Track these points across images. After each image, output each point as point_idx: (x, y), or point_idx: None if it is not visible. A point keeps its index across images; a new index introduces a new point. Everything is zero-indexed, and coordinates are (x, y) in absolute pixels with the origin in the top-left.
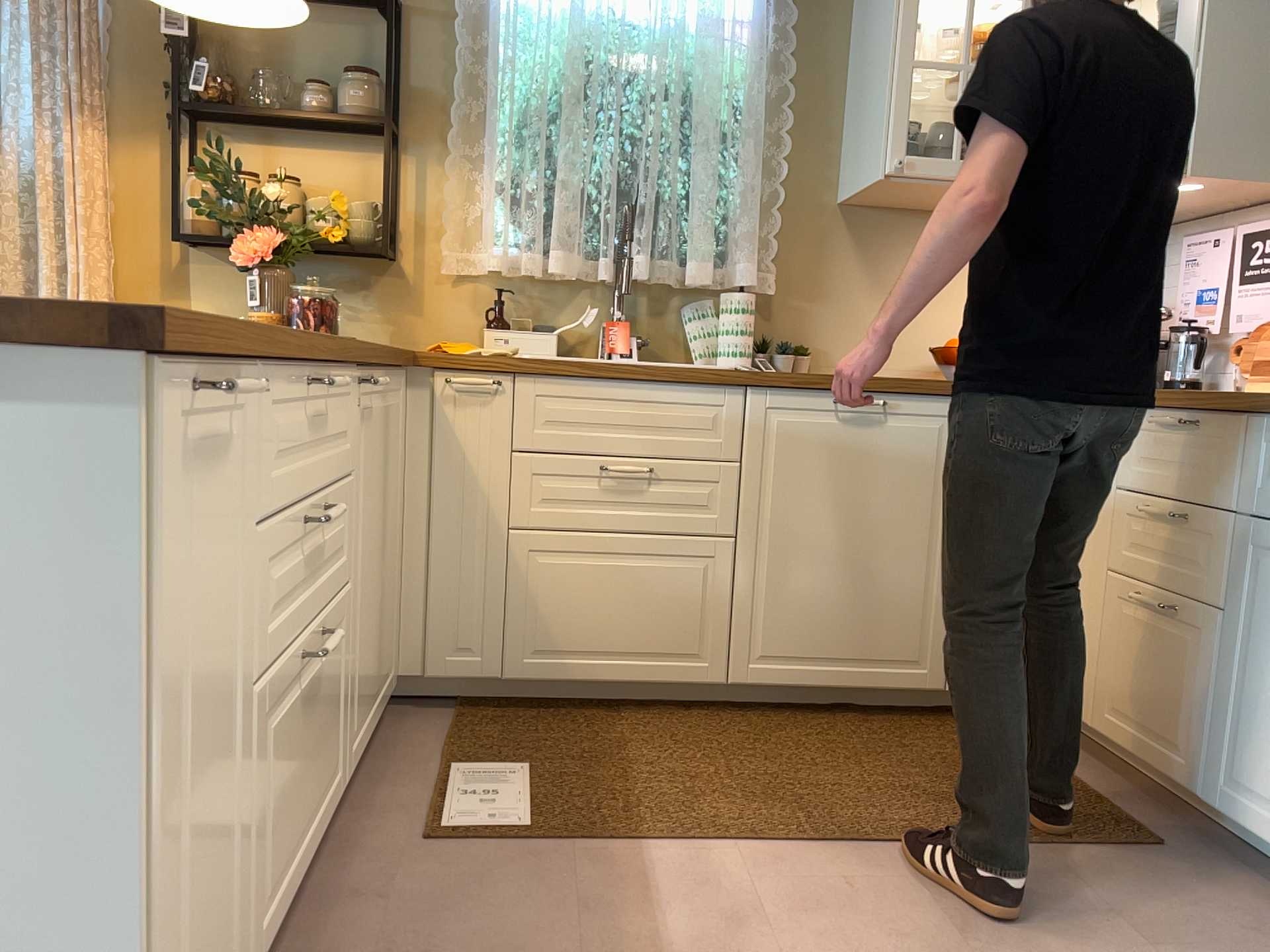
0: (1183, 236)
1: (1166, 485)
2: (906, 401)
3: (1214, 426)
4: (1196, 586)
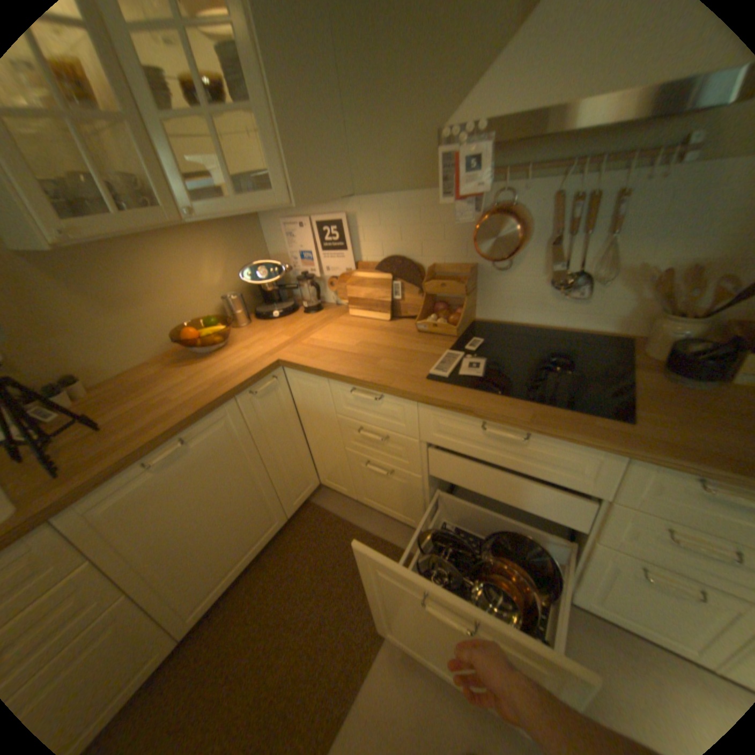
0: (274, 213)
1: (369, 418)
2: (194, 428)
3: (394, 398)
4: (402, 463)
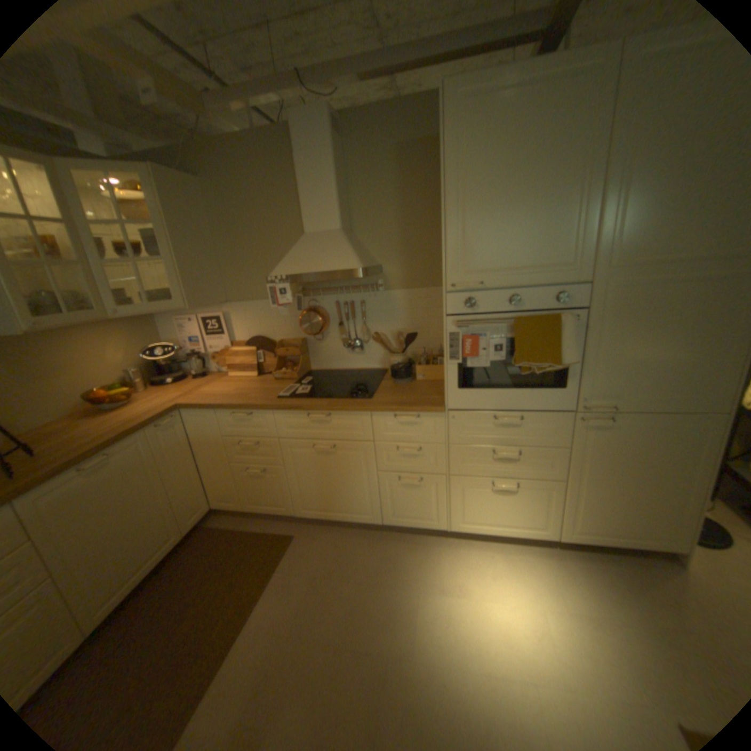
0: (167, 313)
1: (245, 433)
2: (115, 448)
3: (259, 413)
4: (270, 461)
